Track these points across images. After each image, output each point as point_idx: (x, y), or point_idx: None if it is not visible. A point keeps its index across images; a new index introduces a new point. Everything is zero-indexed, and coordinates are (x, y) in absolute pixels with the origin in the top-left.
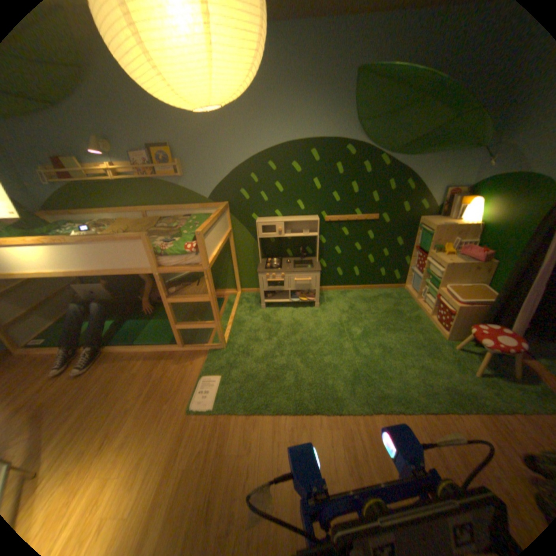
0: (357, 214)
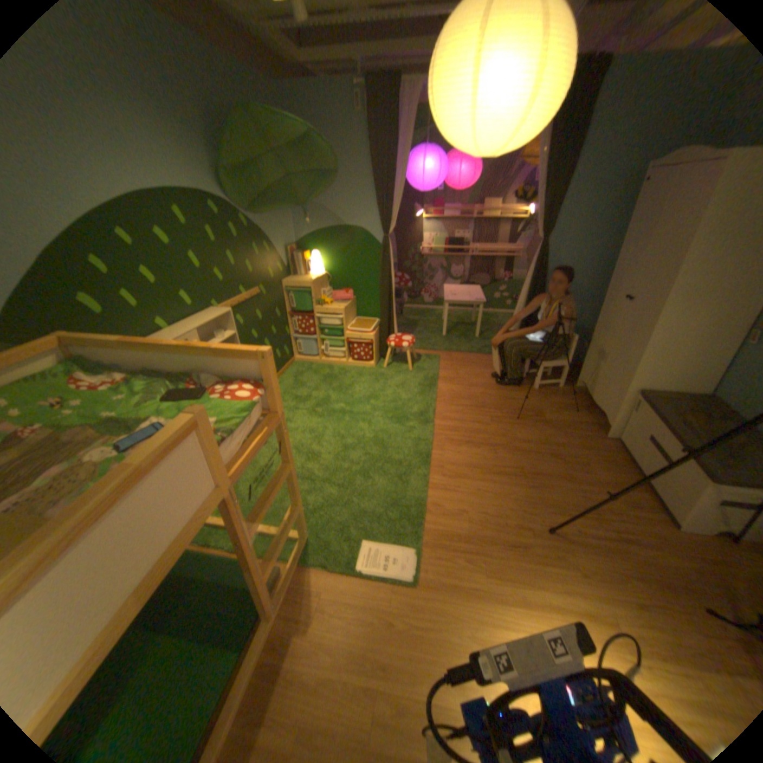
0: (242, 294)
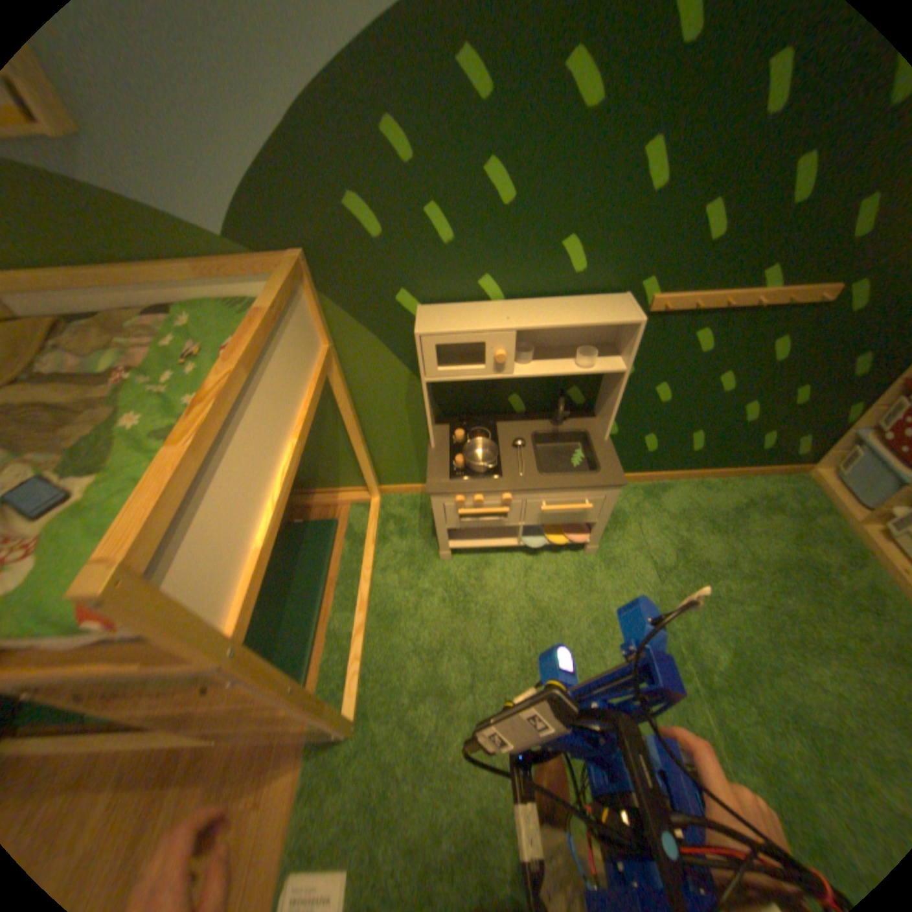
0: (772, 286)
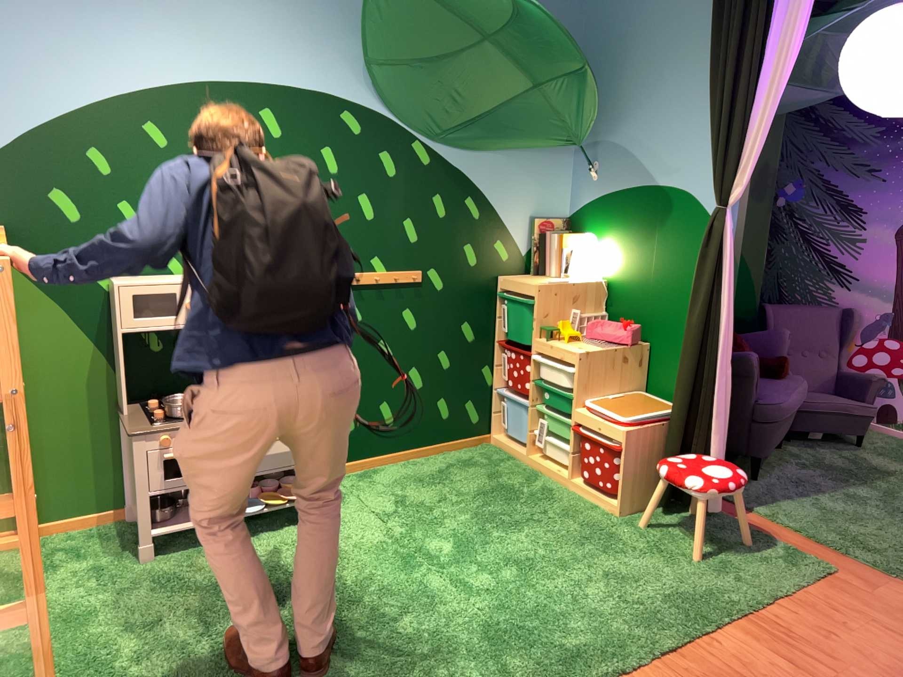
0: (379, 271)
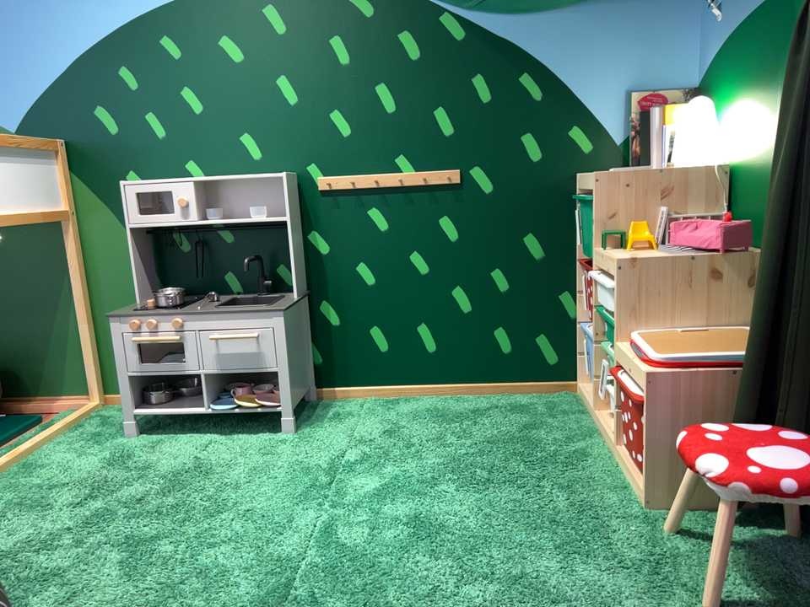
0: (405, 169)
